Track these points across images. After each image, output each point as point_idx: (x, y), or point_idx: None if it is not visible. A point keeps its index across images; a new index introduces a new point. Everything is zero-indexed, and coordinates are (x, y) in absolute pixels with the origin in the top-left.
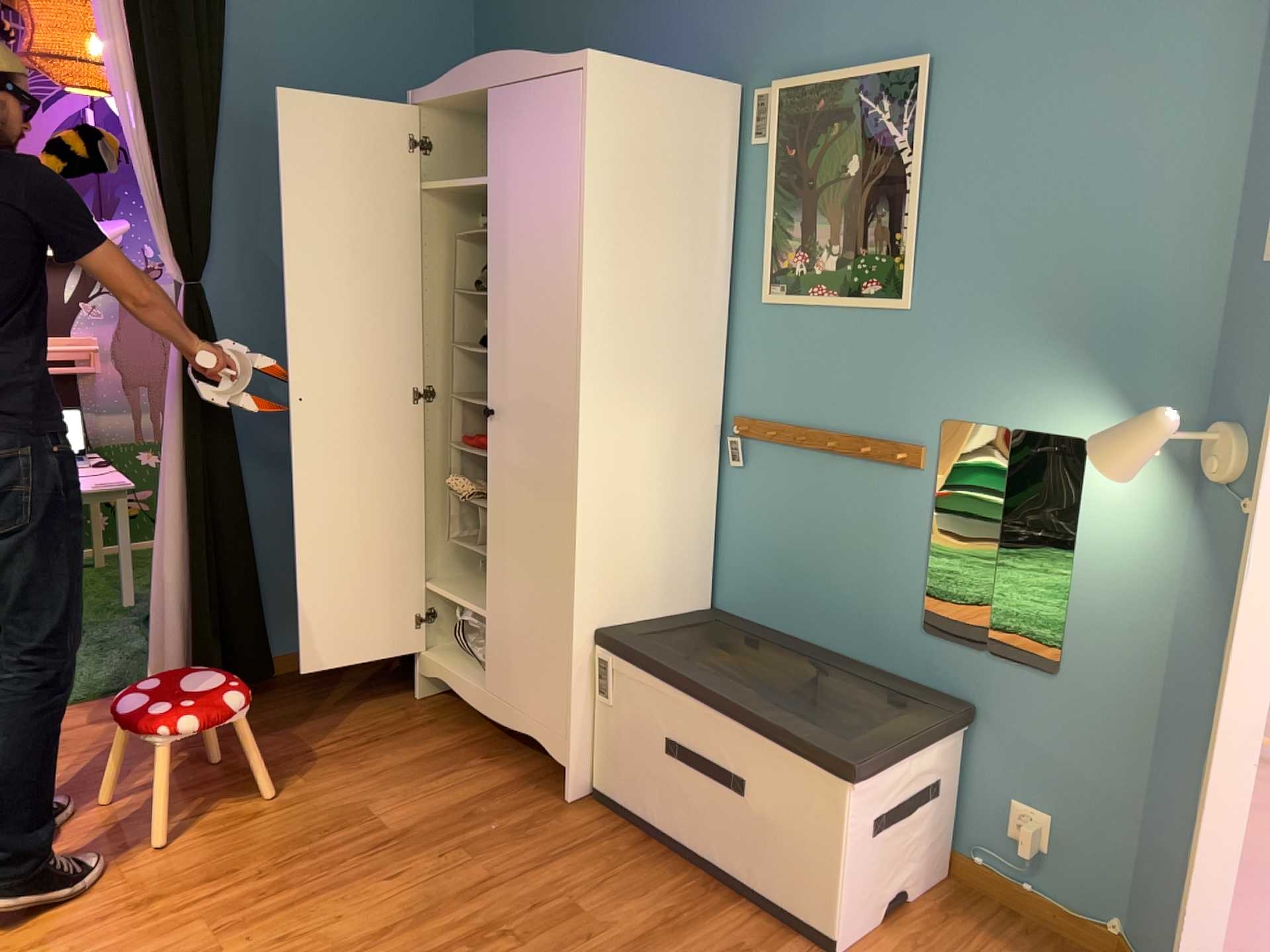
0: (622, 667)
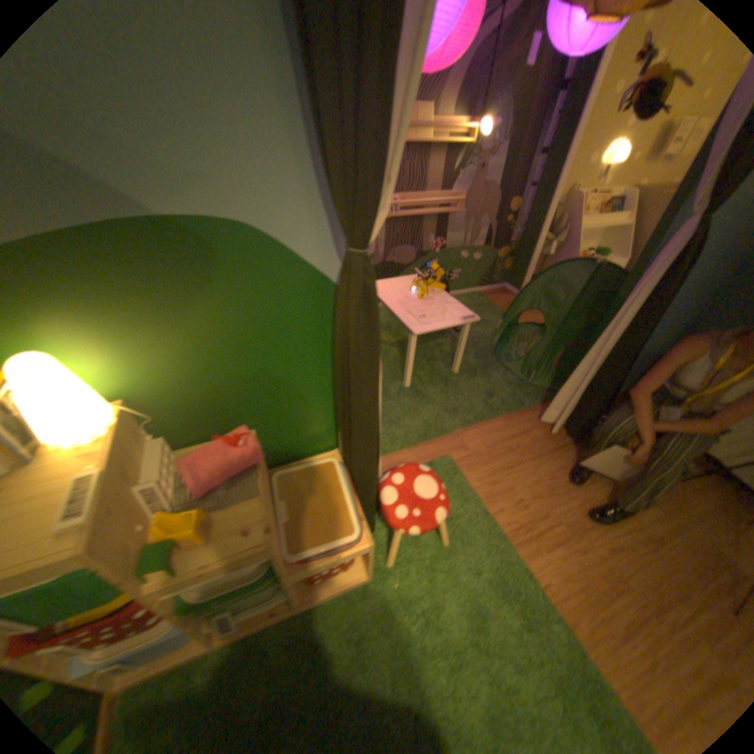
0: None
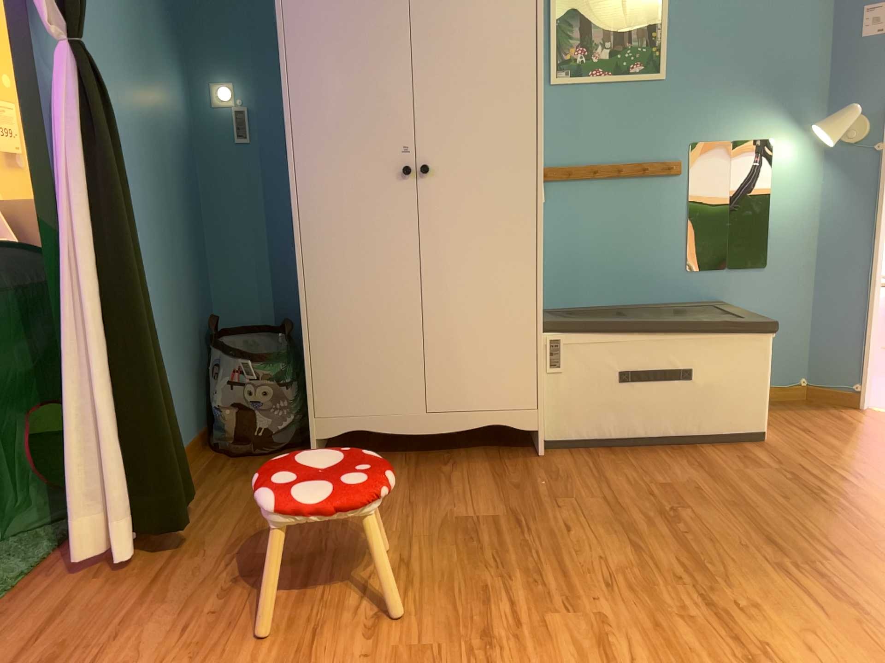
0: (576, 335)
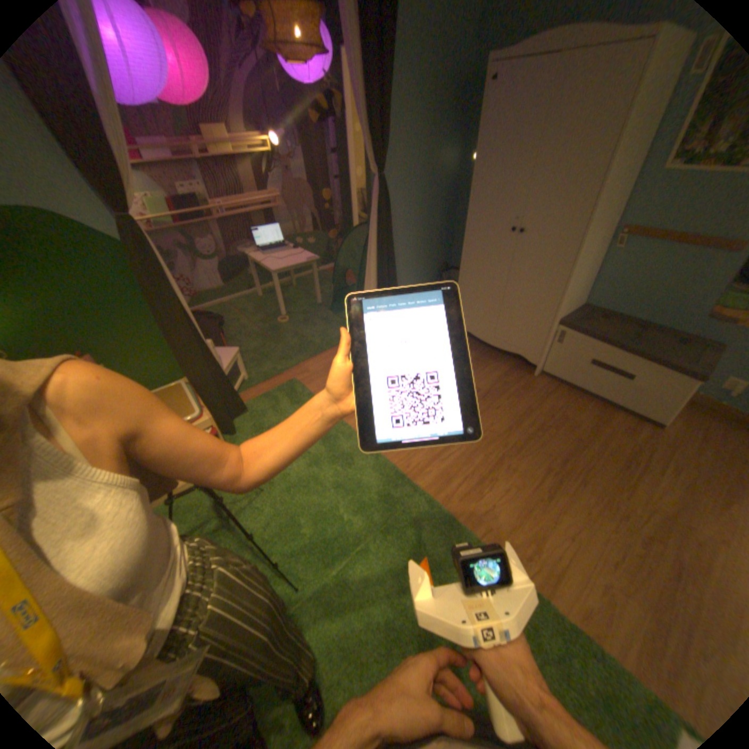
0: (577, 334)
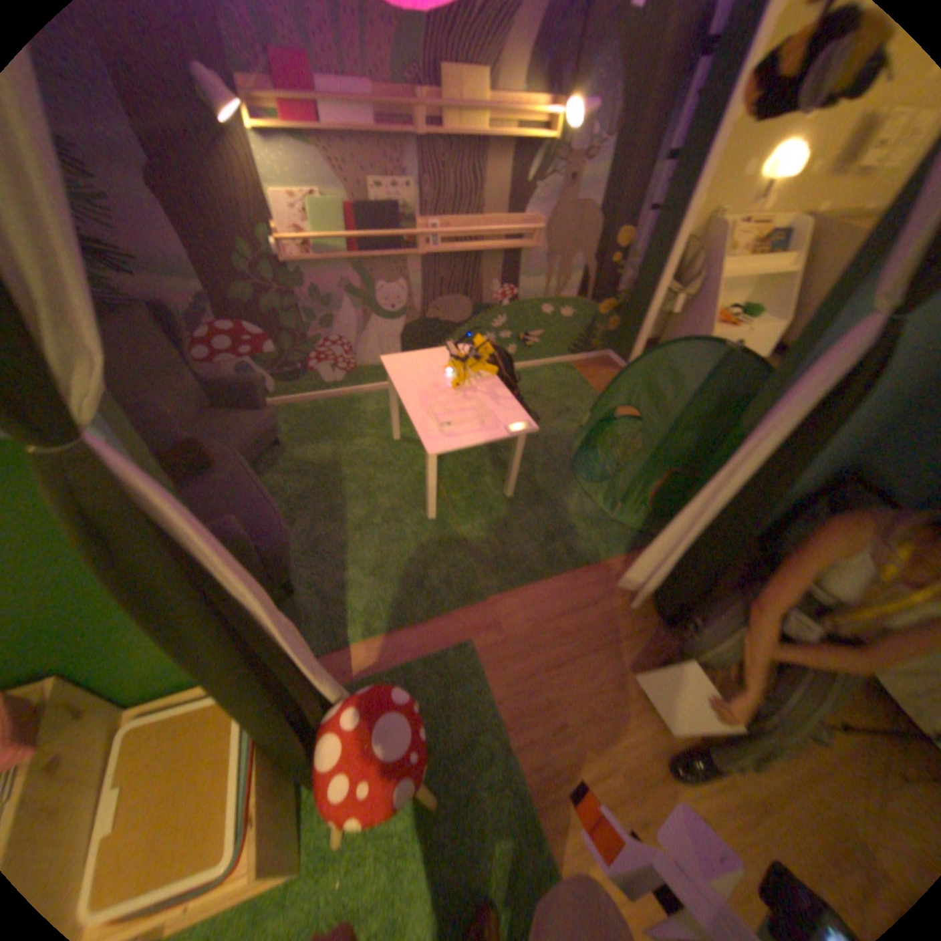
0: None
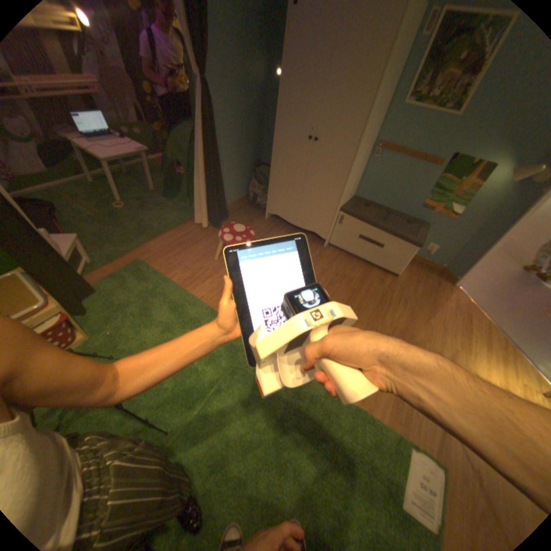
0: (351, 218)
